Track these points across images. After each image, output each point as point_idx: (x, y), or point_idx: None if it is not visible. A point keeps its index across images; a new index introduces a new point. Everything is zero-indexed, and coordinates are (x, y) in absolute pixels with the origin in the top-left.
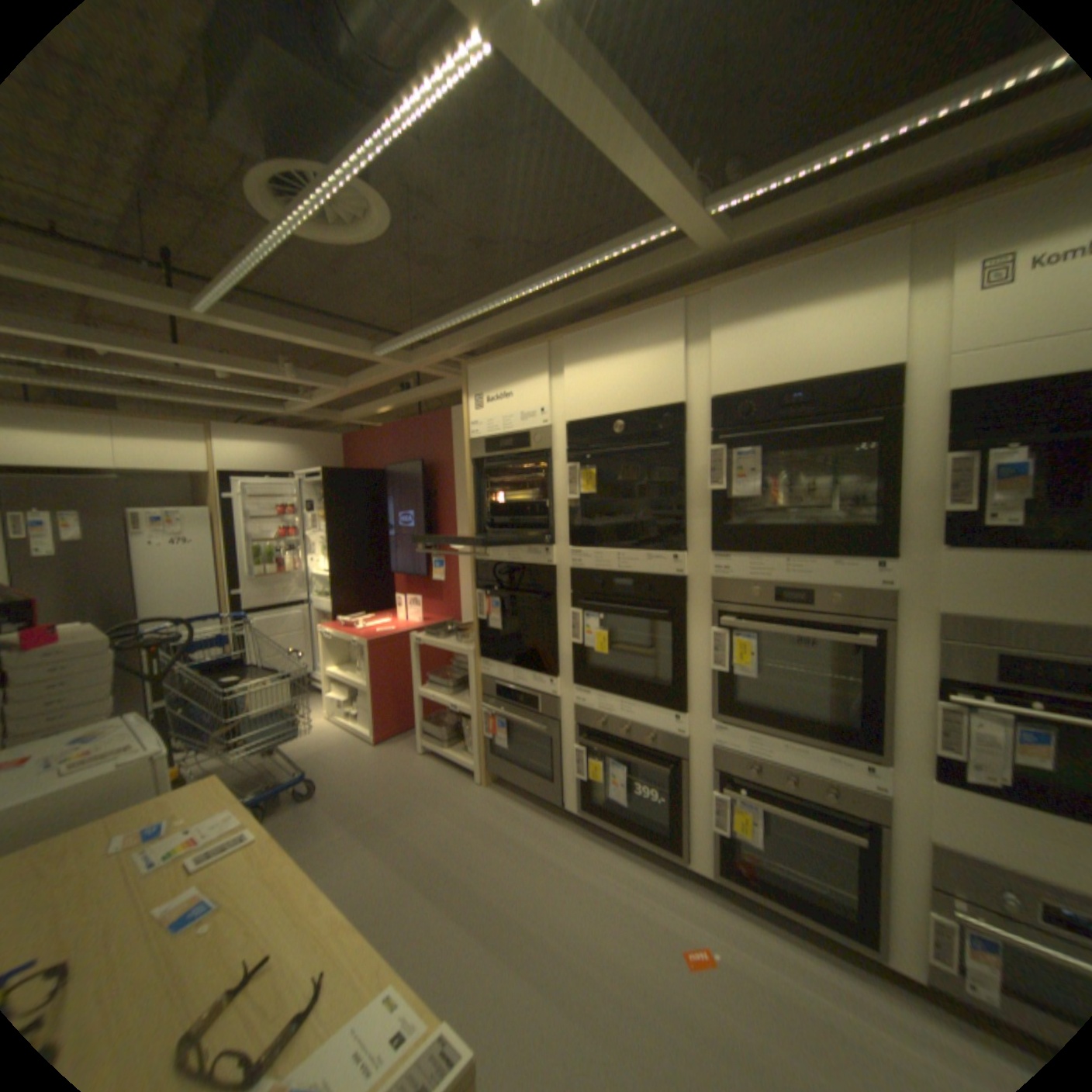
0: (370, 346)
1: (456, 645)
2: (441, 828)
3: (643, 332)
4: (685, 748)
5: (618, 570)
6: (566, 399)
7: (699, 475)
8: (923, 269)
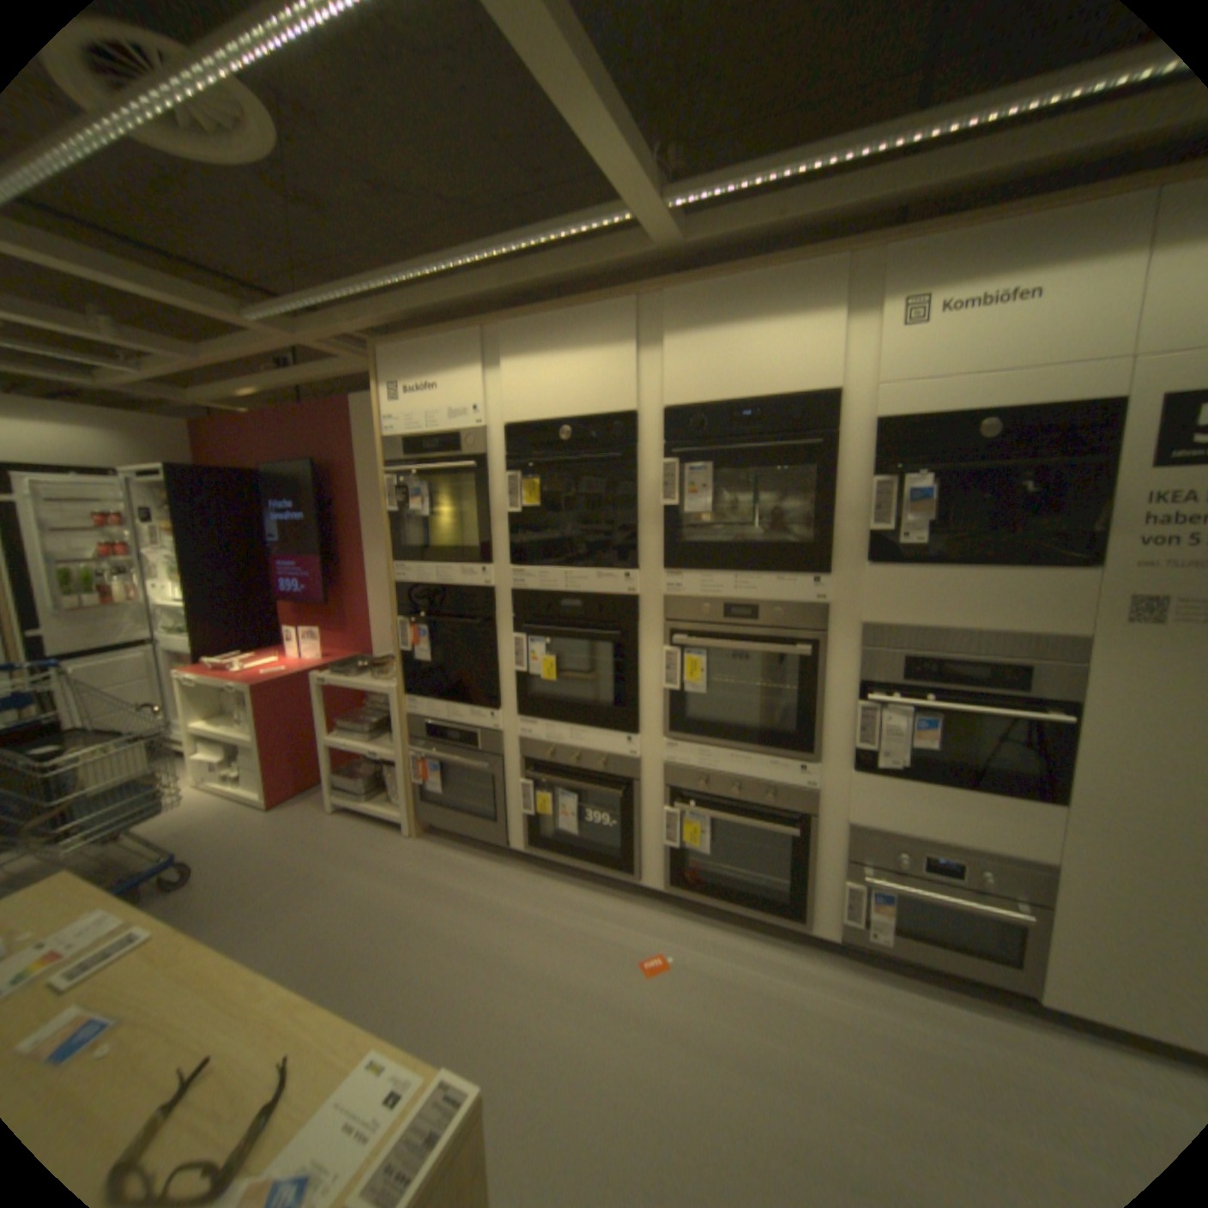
0: (236, 306)
1: (371, 683)
2: (365, 891)
3: (593, 329)
4: (636, 769)
5: (566, 591)
6: (504, 398)
7: (651, 490)
8: (859, 299)
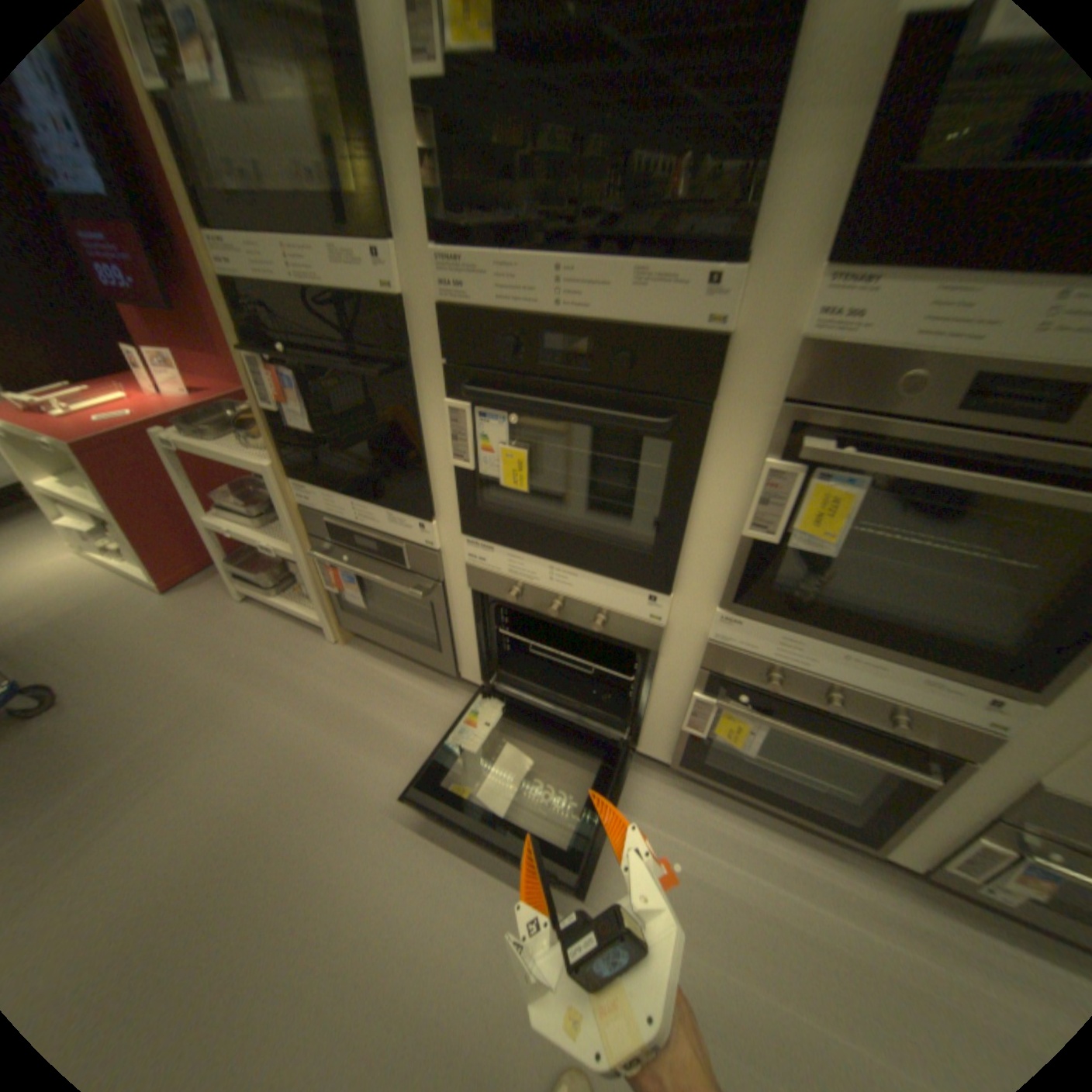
0: None
1: (238, 448)
2: (280, 721)
3: None
4: (658, 636)
5: (557, 305)
6: None
7: None
8: None
